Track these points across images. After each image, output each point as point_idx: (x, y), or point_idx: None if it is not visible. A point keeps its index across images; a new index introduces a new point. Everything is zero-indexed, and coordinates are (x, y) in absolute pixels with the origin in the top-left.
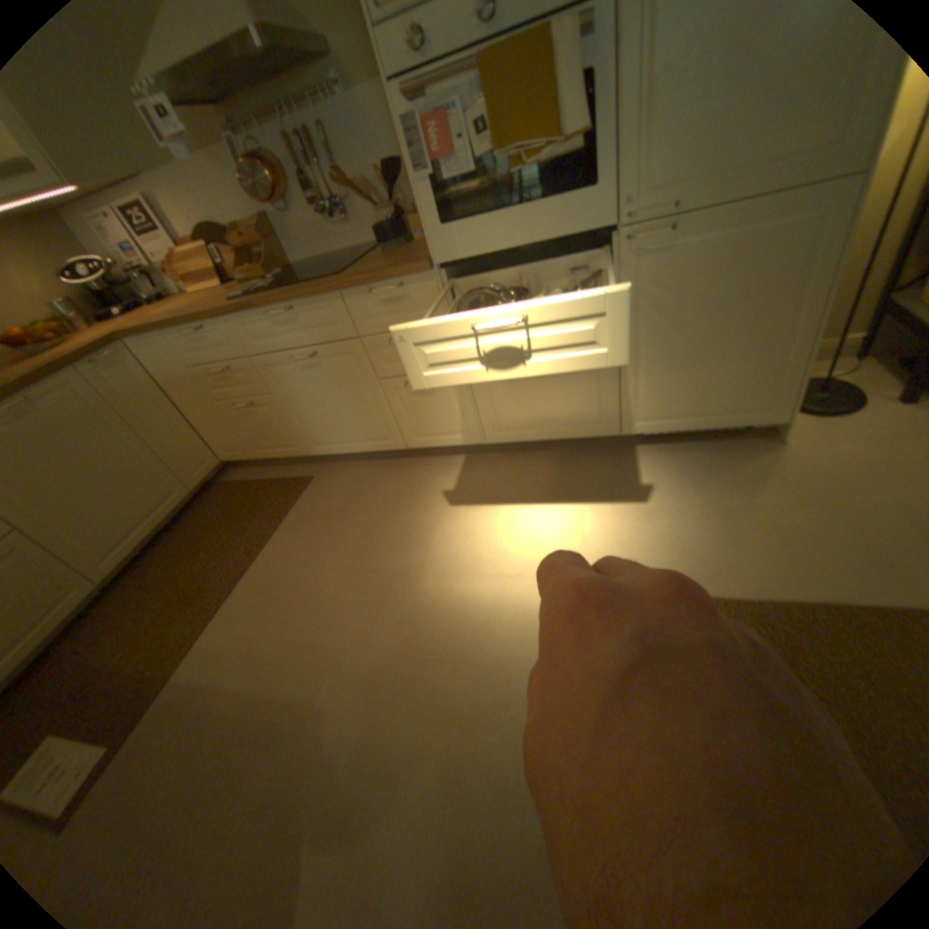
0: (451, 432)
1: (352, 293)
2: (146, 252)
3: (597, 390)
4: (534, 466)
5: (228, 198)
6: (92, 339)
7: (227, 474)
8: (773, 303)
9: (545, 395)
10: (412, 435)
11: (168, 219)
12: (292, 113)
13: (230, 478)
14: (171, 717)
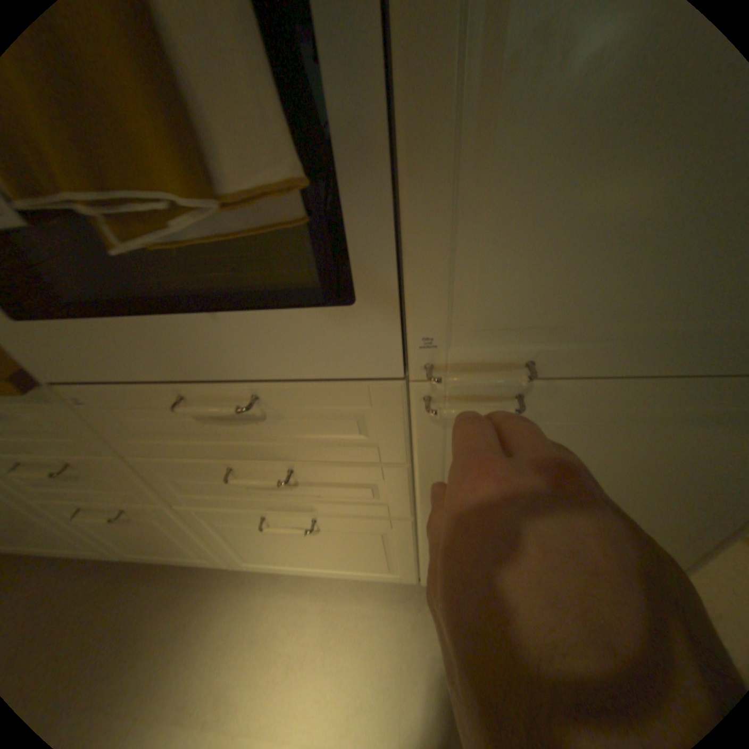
0: (178, 556)
1: None
2: None
3: (383, 550)
4: (300, 612)
5: None
6: None
7: None
8: (665, 512)
9: (306, 545)
10: (121, 552)
11: None
12: None
13: None
14: None
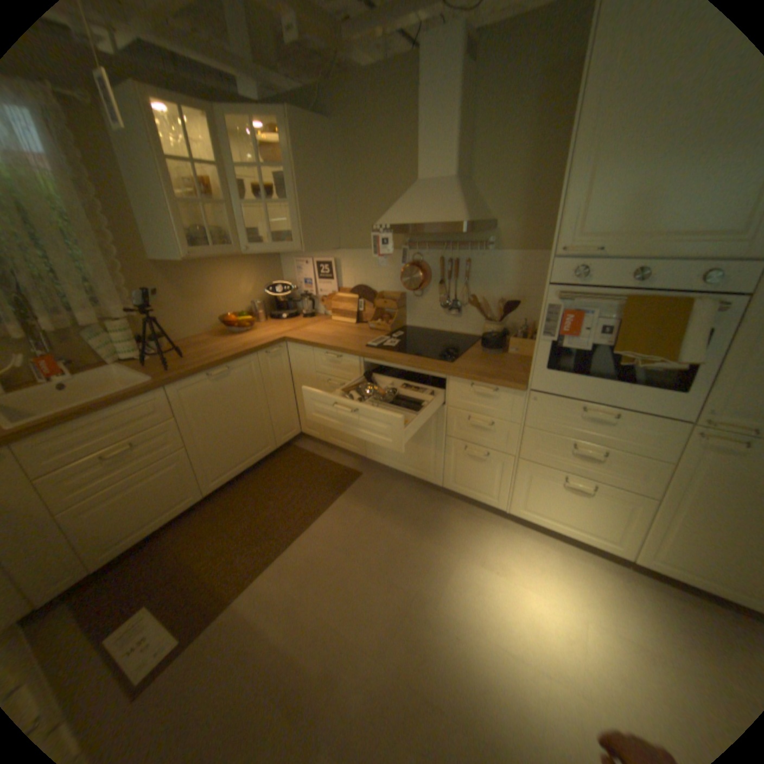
0: (483, 493)
1: (457, 380)
2: (318, 288)
3: (627, 522)
4: (545, 552)
5: (386, 278)
6: (271, 338)
7: (300, 442)
8: None
9: (577, 505)
10: (450, 481)
11: (341, 276)
12: (453, 250)
13: (302, 446)
14: (225, 642)
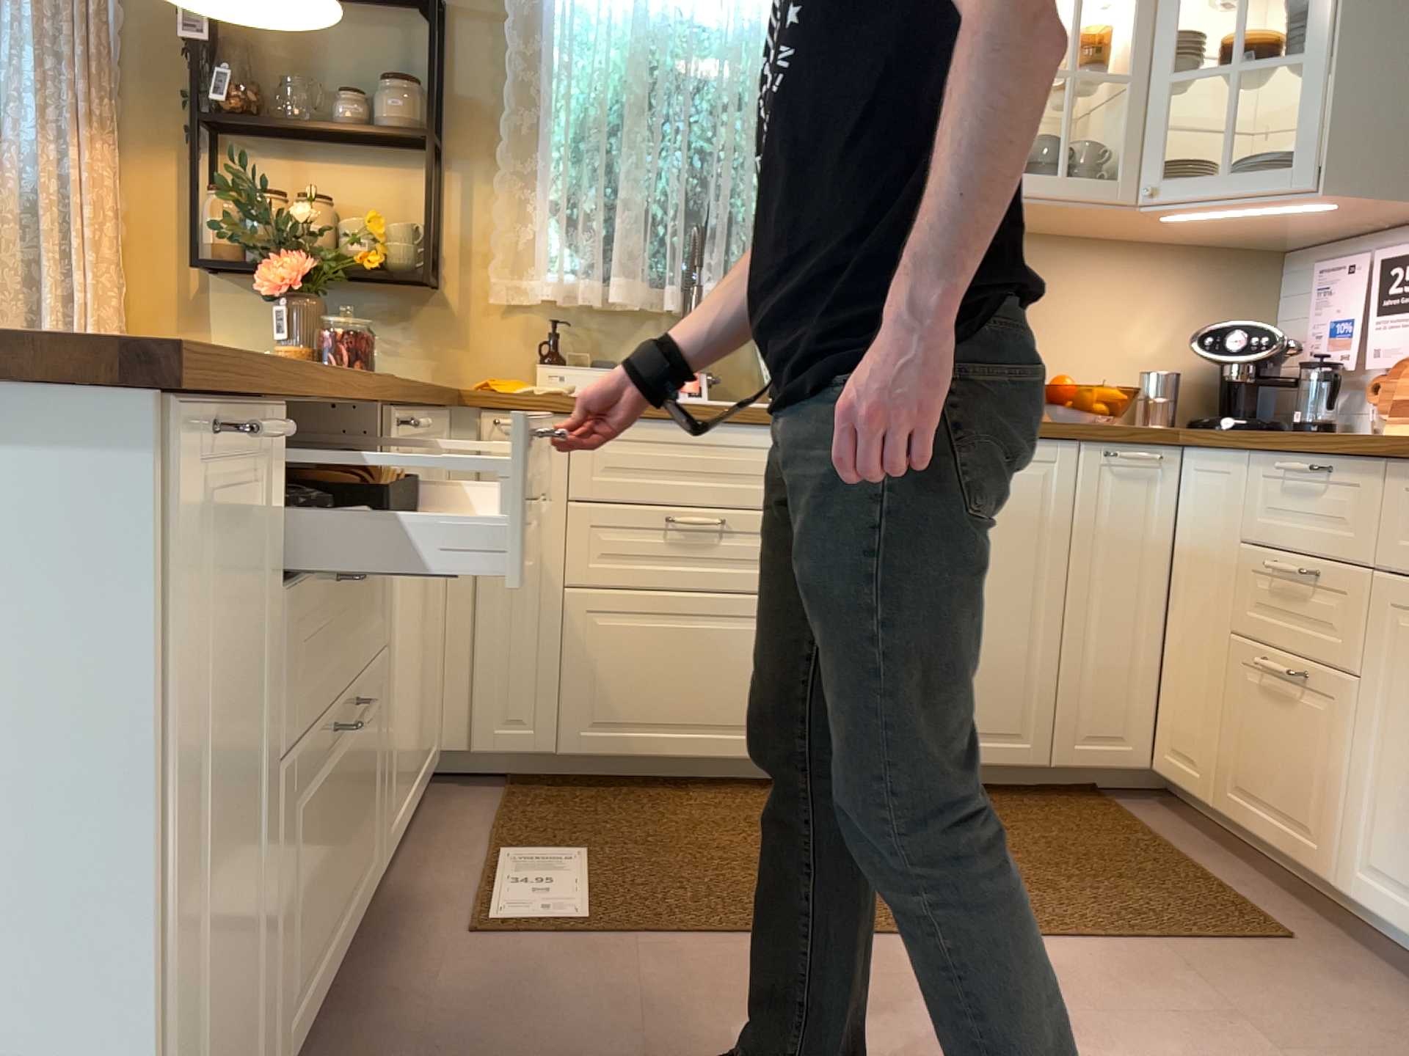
0: None
1: None
2: (1374, 344)
3: None
4: None
5: None
6: (1146, 426)
7: (1140, 803)
8: None
9: None
10: None
11: None
12: None
13: (1138, 812)
14: (652, 977)
